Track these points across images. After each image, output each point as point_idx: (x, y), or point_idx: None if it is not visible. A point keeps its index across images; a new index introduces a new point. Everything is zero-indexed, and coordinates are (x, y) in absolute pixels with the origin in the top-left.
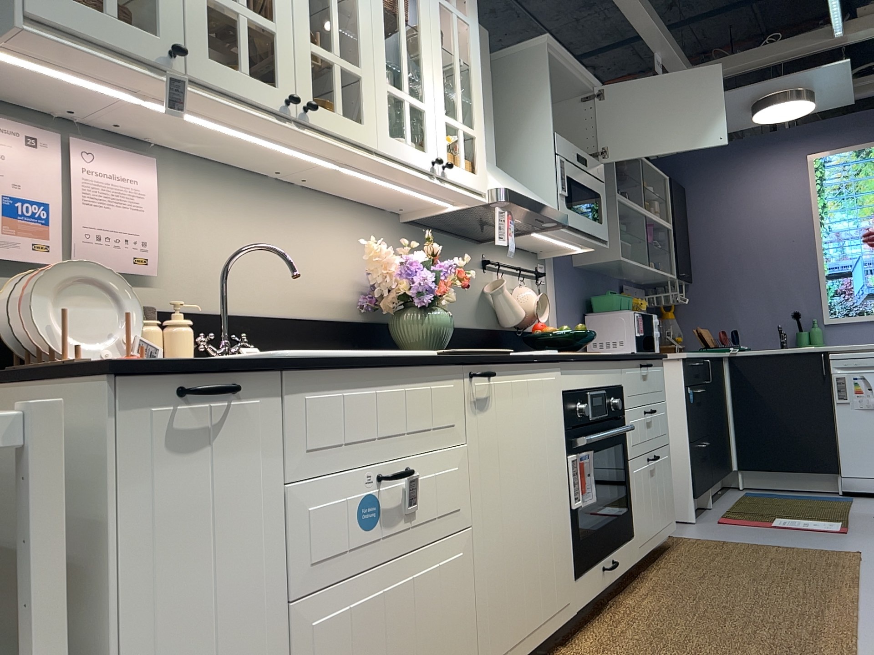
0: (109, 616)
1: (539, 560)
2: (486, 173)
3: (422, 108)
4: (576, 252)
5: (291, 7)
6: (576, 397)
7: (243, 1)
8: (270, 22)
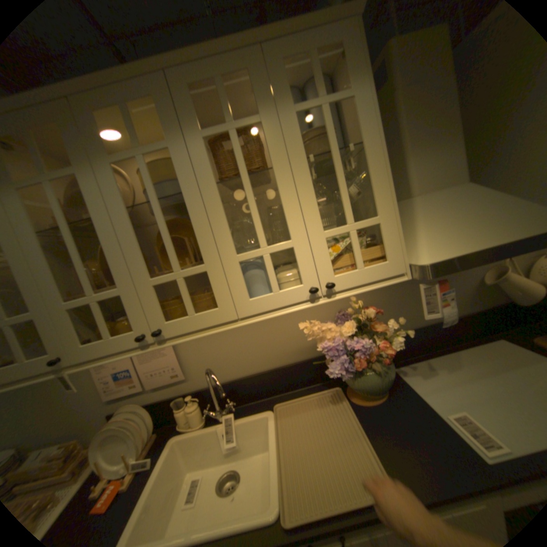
0: None
1: None
2: (403, 250)
3: (287, 246)
4: None
5: (124, 265)
6: None
7: (87, 291)
8: (112, 289)
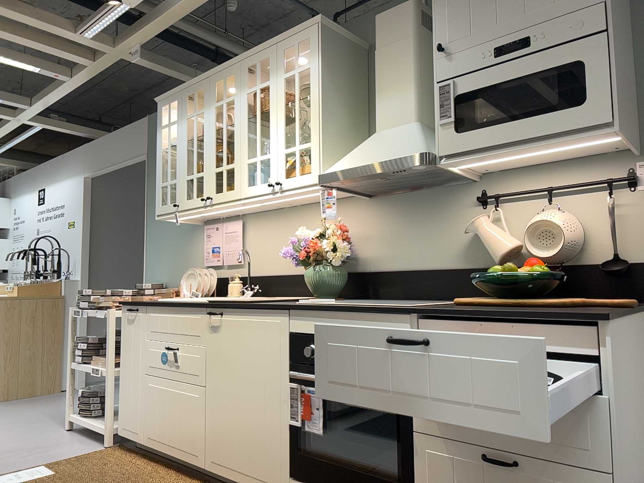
0: (121, 356)
1: (250, 436)
2: (320, 166)
3: (267, 157)
4: (624, 142)
5: (208, 160)
6: (307, 340)
7: (194, 172)
8: (202, 172)
